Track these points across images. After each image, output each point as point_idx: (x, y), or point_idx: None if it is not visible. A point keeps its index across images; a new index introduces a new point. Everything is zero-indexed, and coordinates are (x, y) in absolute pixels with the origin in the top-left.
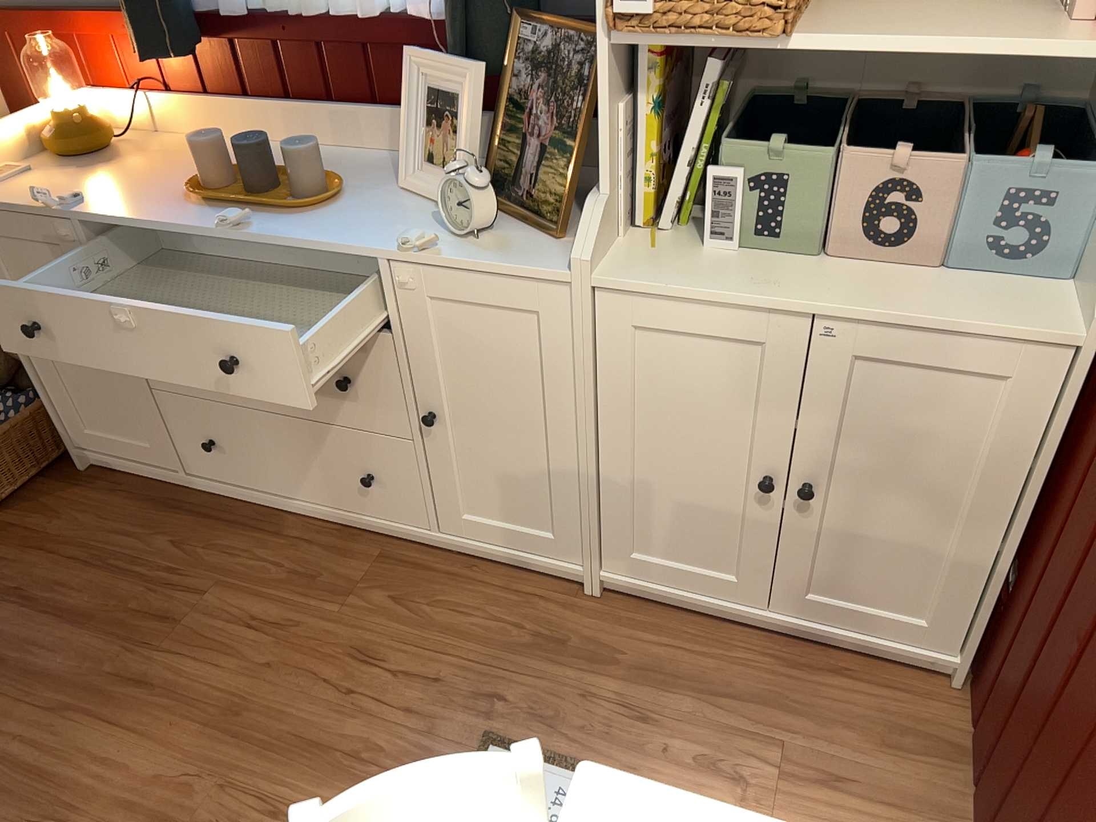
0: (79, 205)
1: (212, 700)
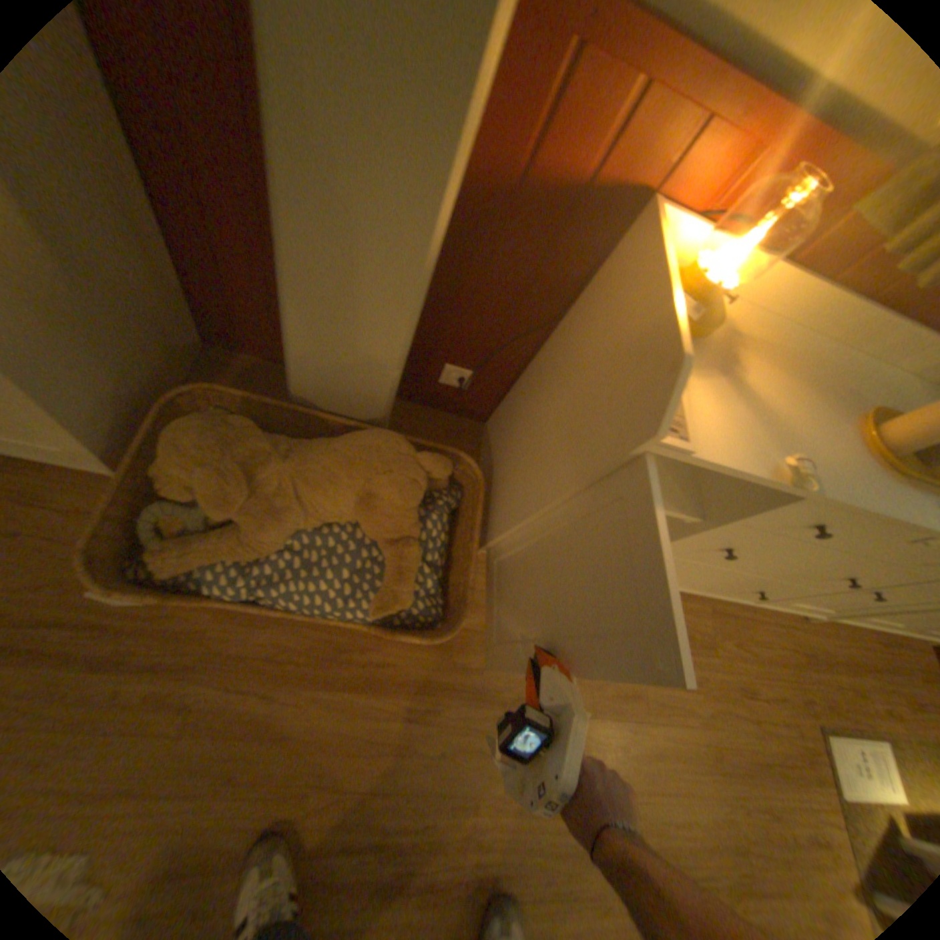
0: (819, 477)
1: (702, 761)
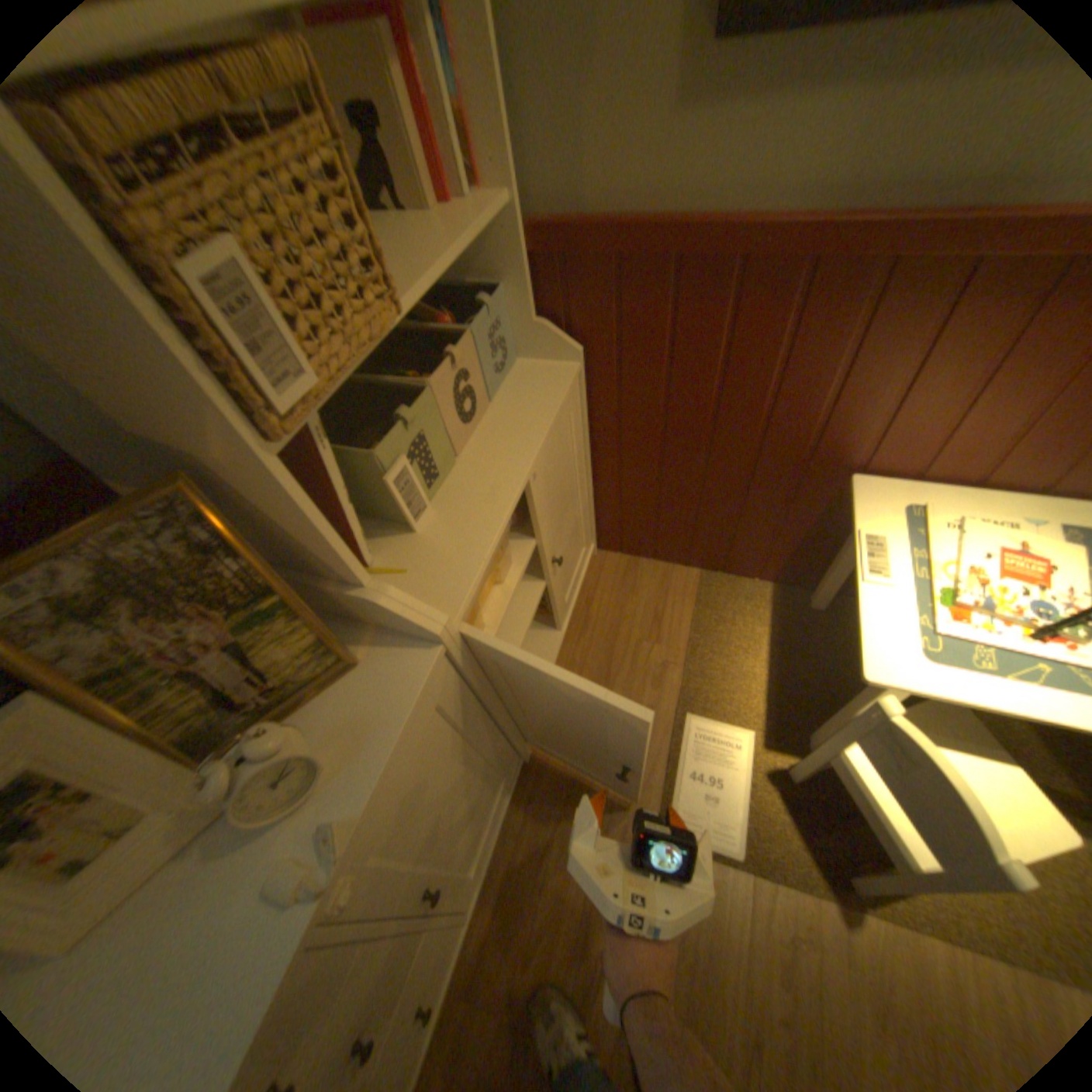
0: None
1: None
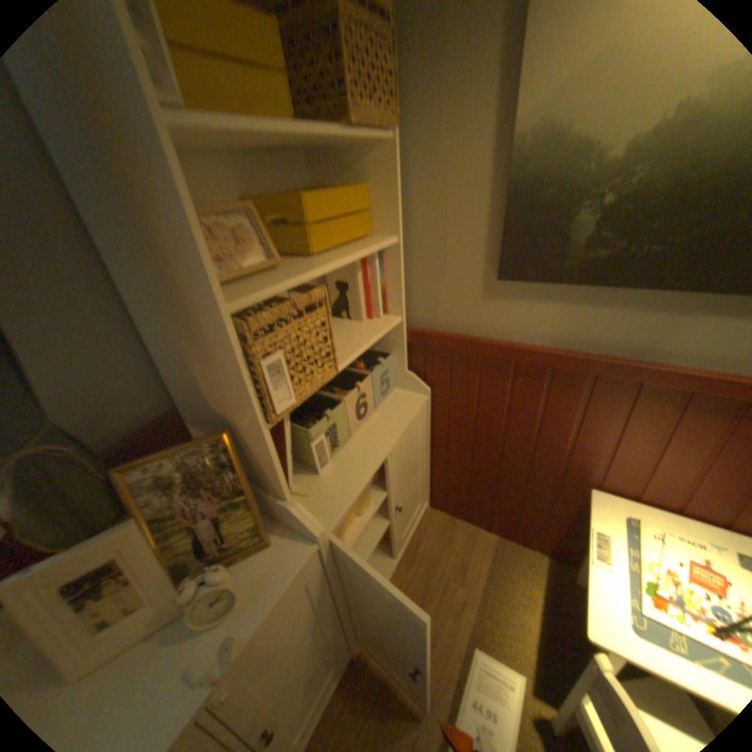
0: None
1: None
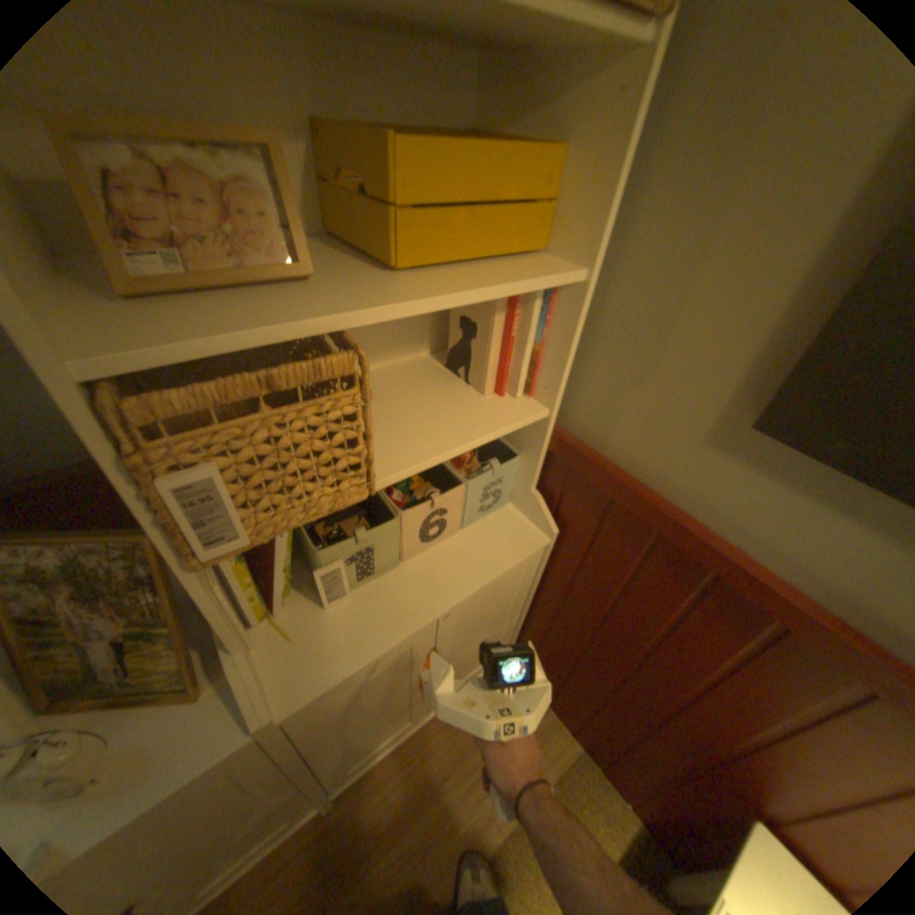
0: None
1: None
